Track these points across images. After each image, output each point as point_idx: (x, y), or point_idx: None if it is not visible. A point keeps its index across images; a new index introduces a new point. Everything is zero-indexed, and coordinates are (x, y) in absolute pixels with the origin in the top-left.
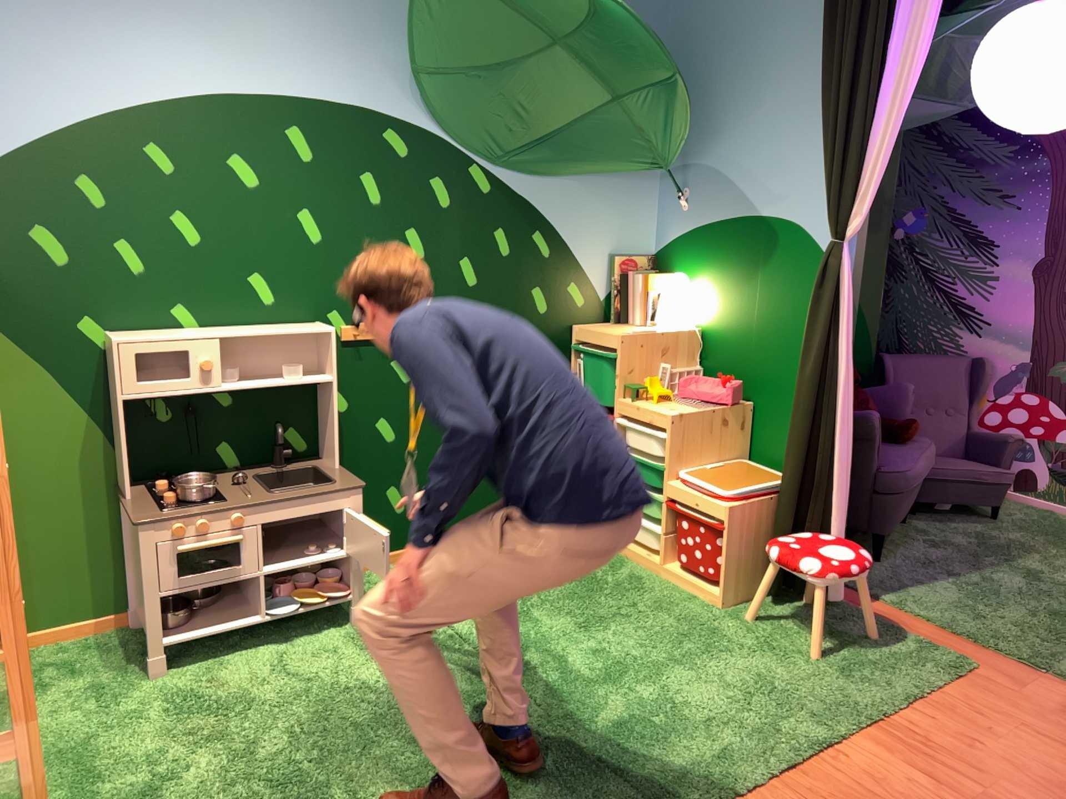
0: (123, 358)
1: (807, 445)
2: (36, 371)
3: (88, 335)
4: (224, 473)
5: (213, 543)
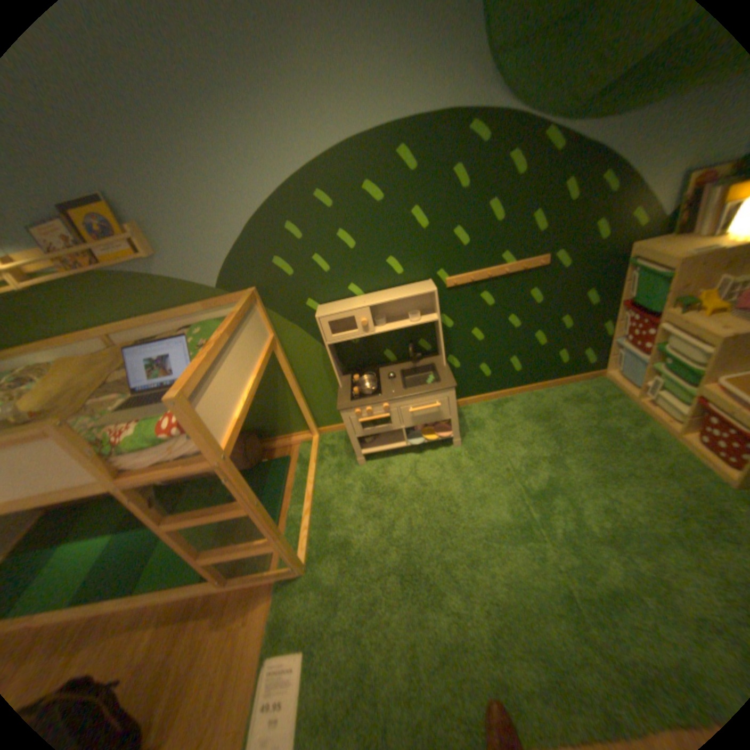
0: (322, 326)
1: None
2: (293, 328)
3: (311, 308)
4: (387, 367)
5: (374, 418)
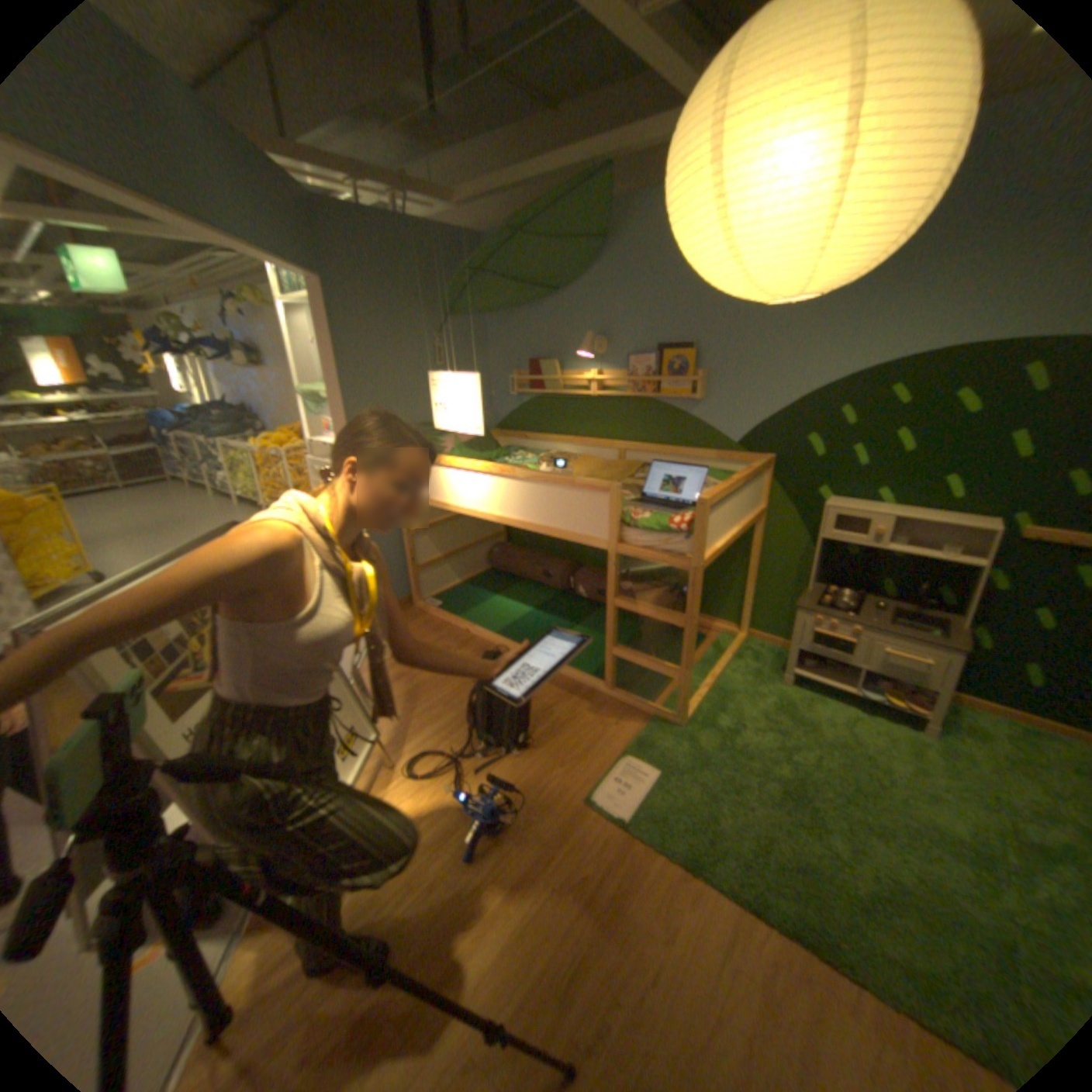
0: (827, 516)
1: None
2: (788, 510)
3: (821, 496)
4: (878, 599)
5: (835, 637)
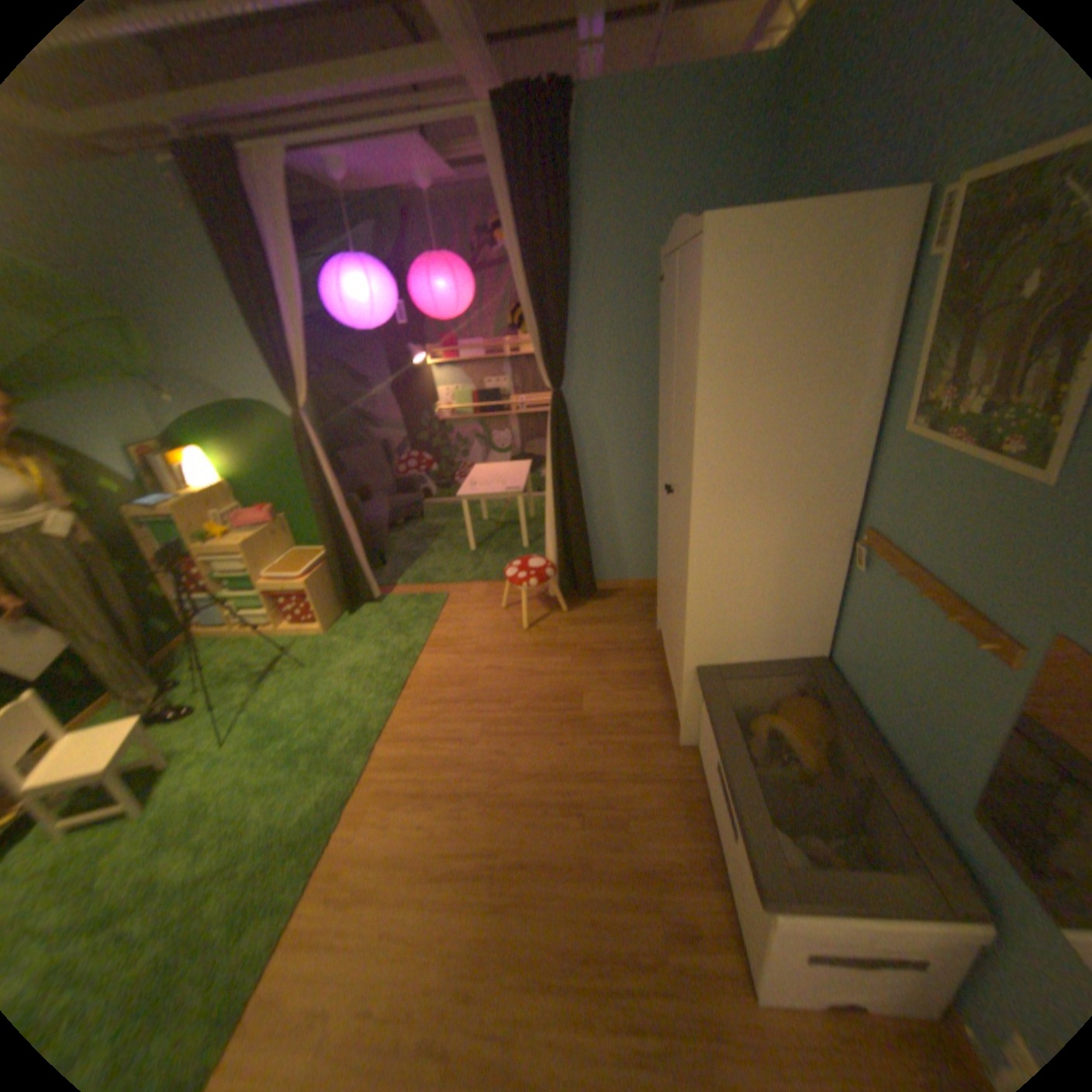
0: None
1: (332, 529)
2: None
3: None
4: None
5: None
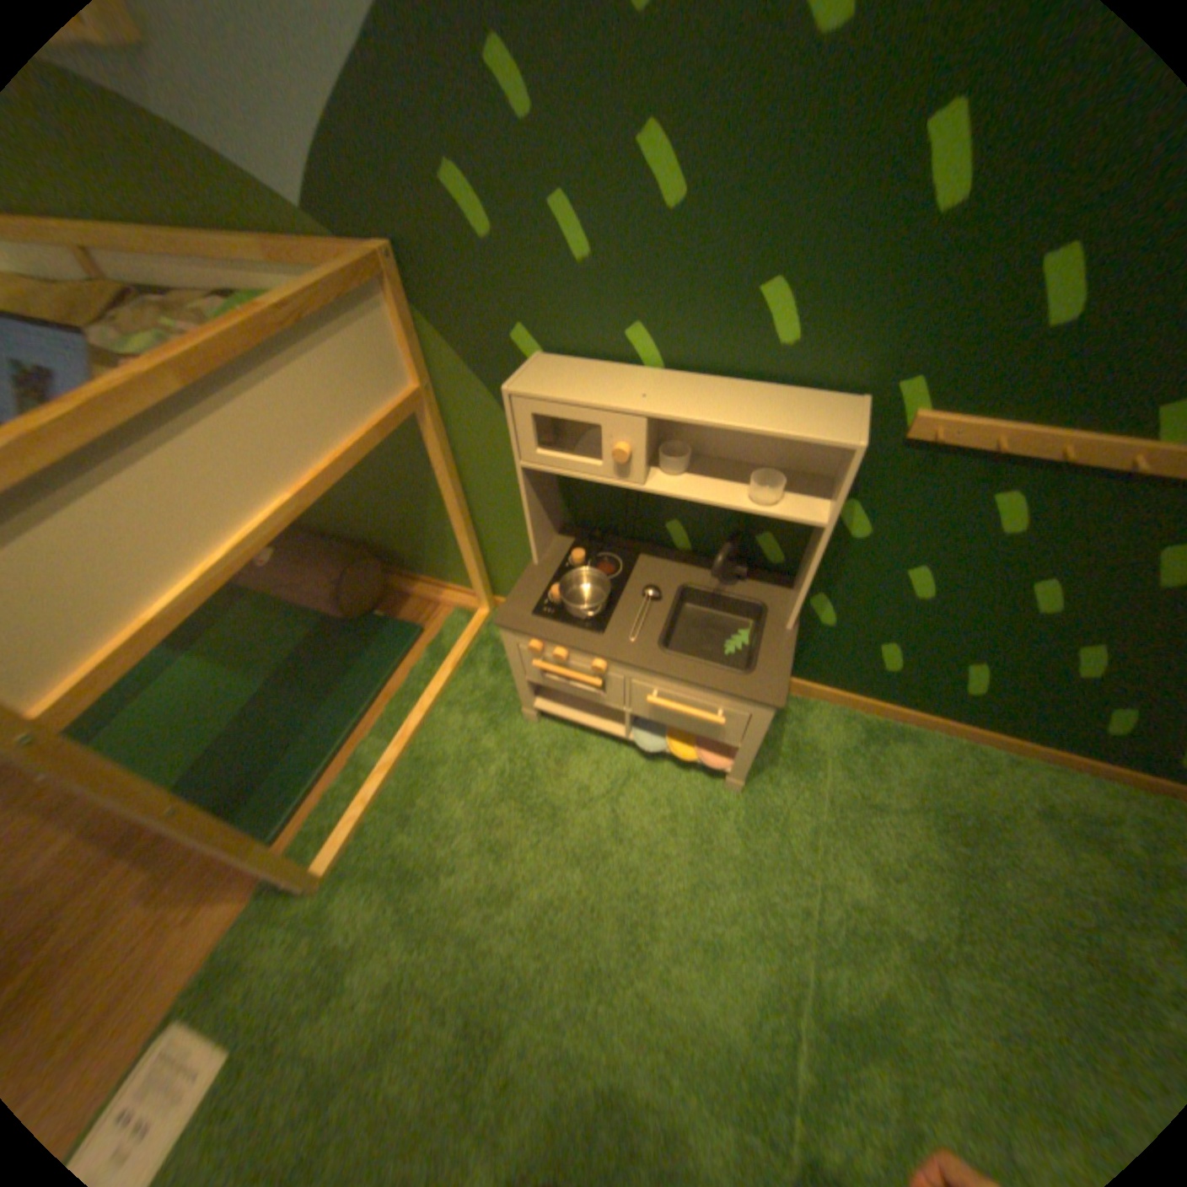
0: (518, 418)
1: None
2: (475, 387)
3: (522, 351)
4: (661, 560)
5: (569, 677)
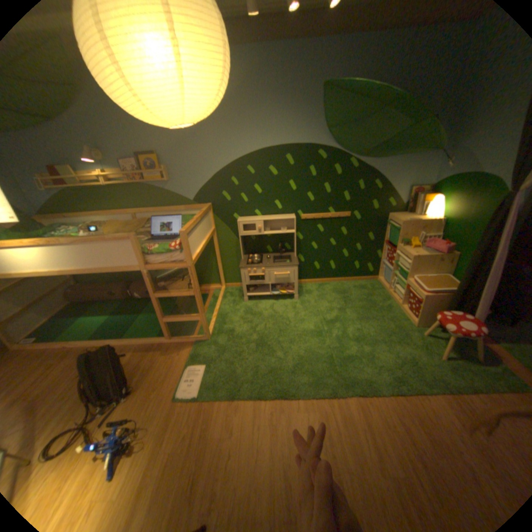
0: (239, 226)
1: (470, 280)
2: (224, 227)
3: (235, 218)
4: (267, 254)
5: (256, 275)
